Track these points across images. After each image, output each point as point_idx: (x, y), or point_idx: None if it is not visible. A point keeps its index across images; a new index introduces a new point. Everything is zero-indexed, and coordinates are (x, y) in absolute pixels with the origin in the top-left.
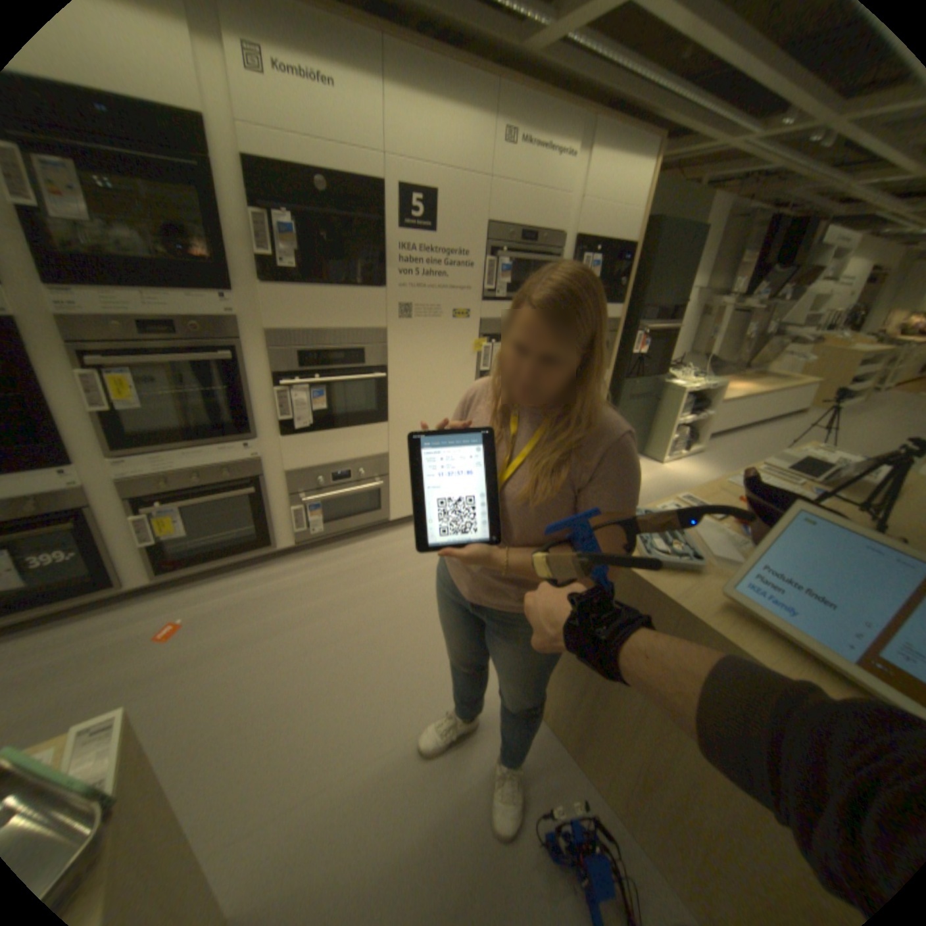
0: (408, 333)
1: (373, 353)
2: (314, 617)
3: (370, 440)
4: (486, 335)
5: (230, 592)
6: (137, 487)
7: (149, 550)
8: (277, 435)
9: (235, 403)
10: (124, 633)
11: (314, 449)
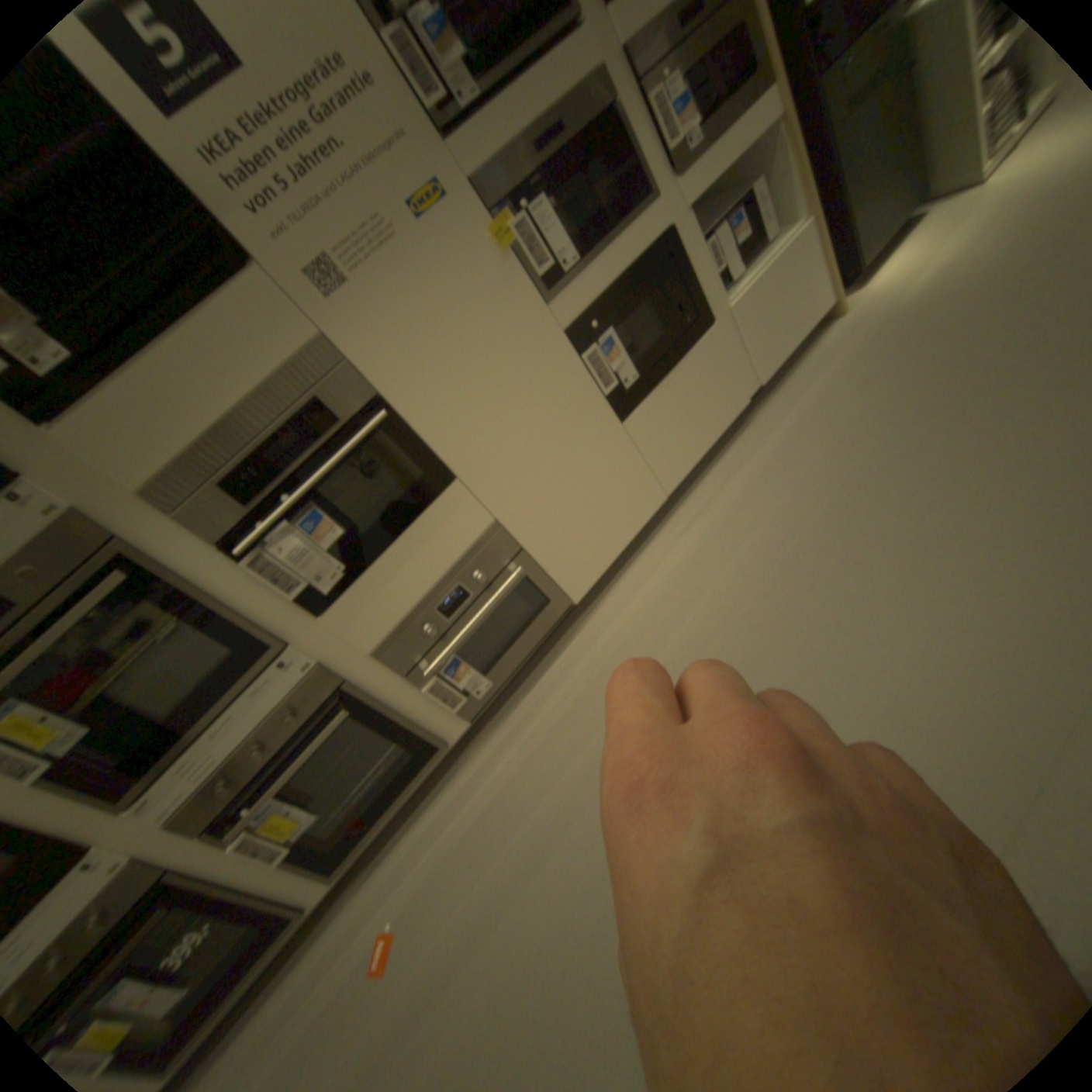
0: (366, 311)
1: (338, 391)
2: (549, 837)
3: (453, 523)
4: (503, 201)
5: (431, 839)
6: (201, 809)
7: (294, 855)
8: (315, 617)
9: (210, 623)
10: (340, 970)
11: (384, 595)
